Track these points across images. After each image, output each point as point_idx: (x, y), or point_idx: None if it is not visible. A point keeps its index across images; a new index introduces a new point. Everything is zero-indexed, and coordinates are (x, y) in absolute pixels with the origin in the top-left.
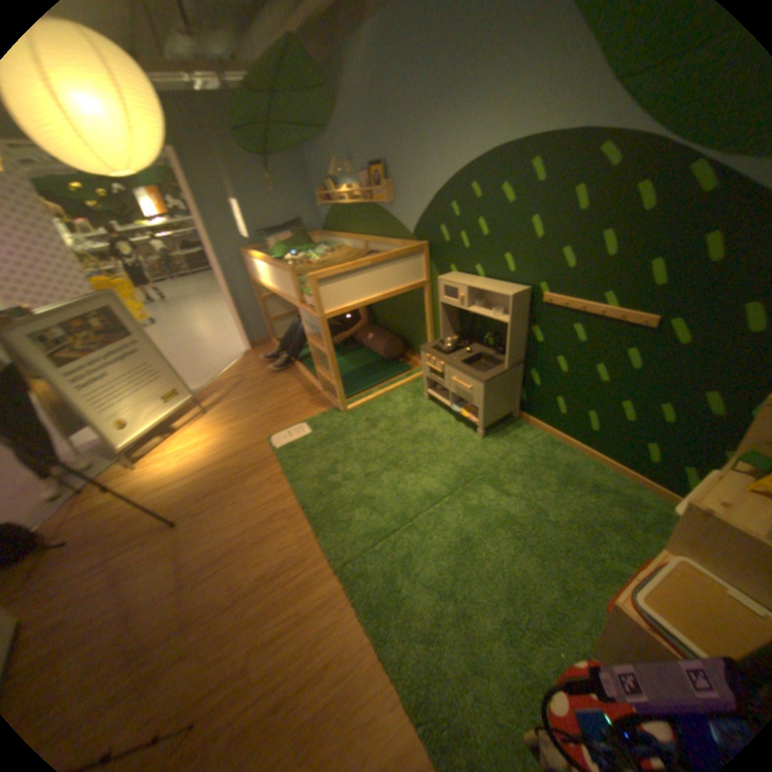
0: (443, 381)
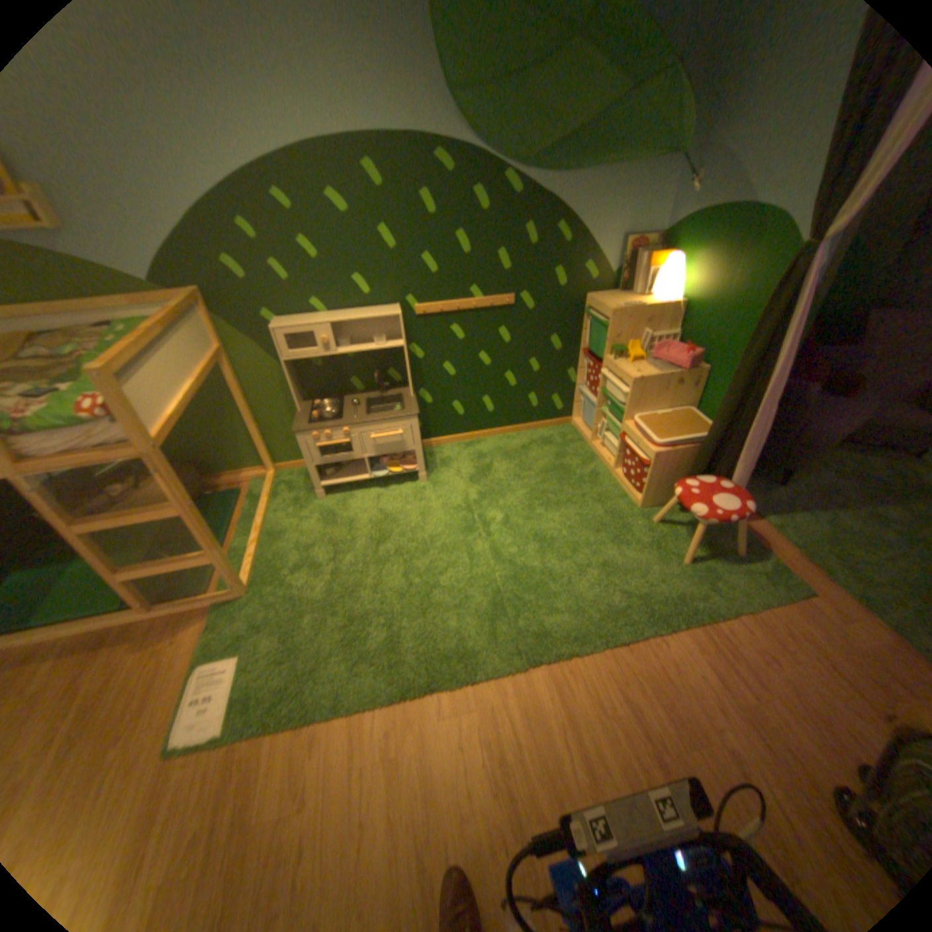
0: (346, 453)
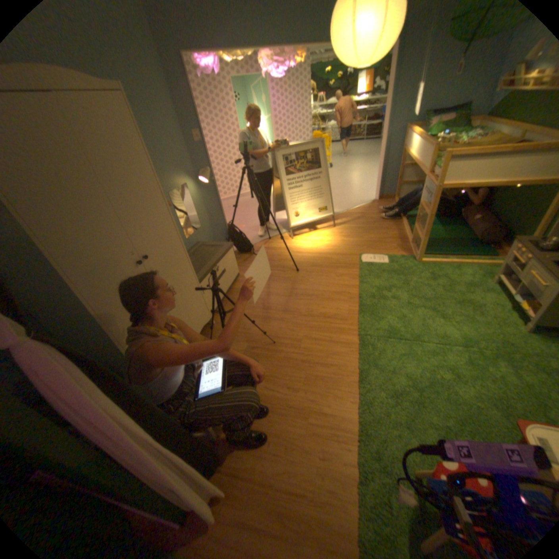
0: (521, 272)
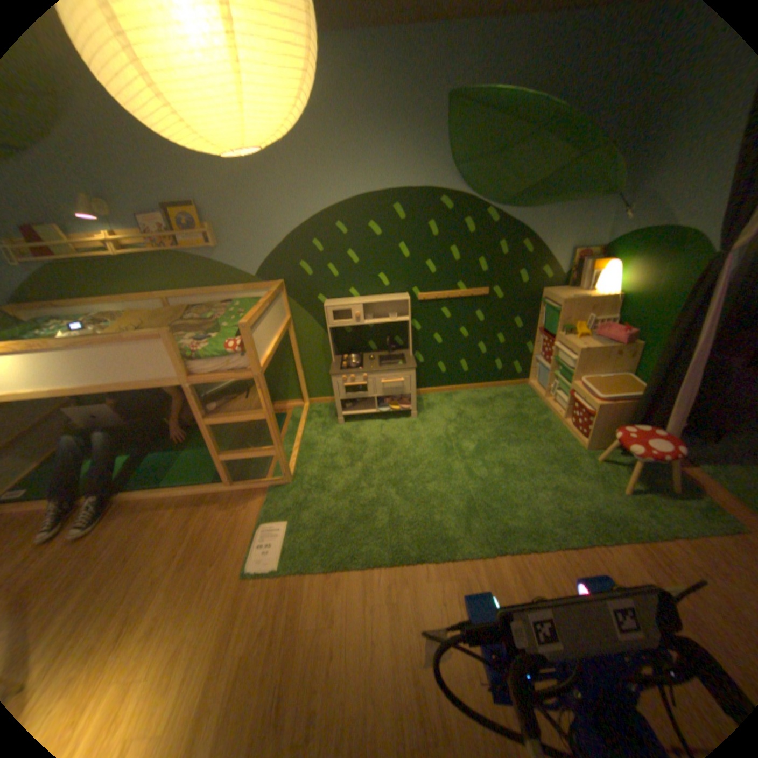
0: (362, 392)
